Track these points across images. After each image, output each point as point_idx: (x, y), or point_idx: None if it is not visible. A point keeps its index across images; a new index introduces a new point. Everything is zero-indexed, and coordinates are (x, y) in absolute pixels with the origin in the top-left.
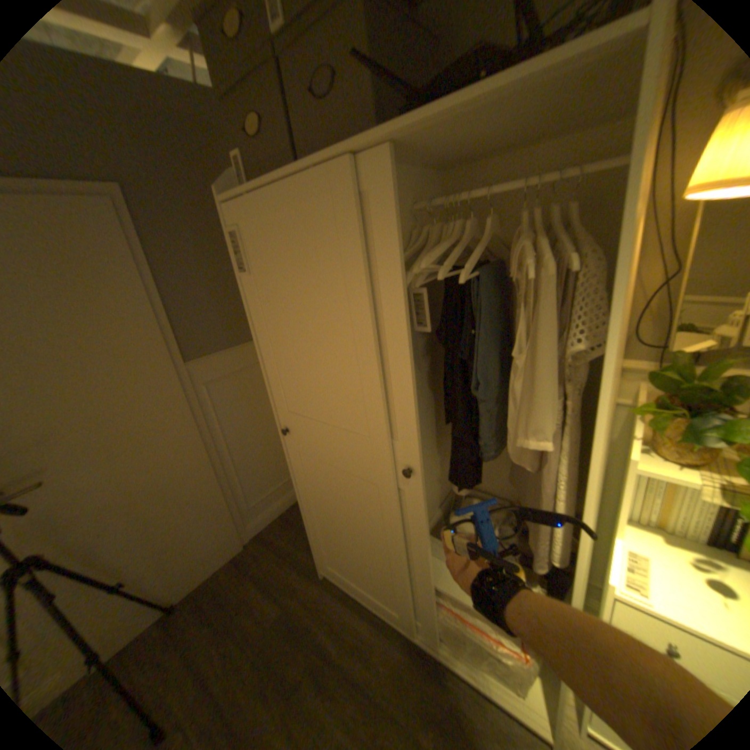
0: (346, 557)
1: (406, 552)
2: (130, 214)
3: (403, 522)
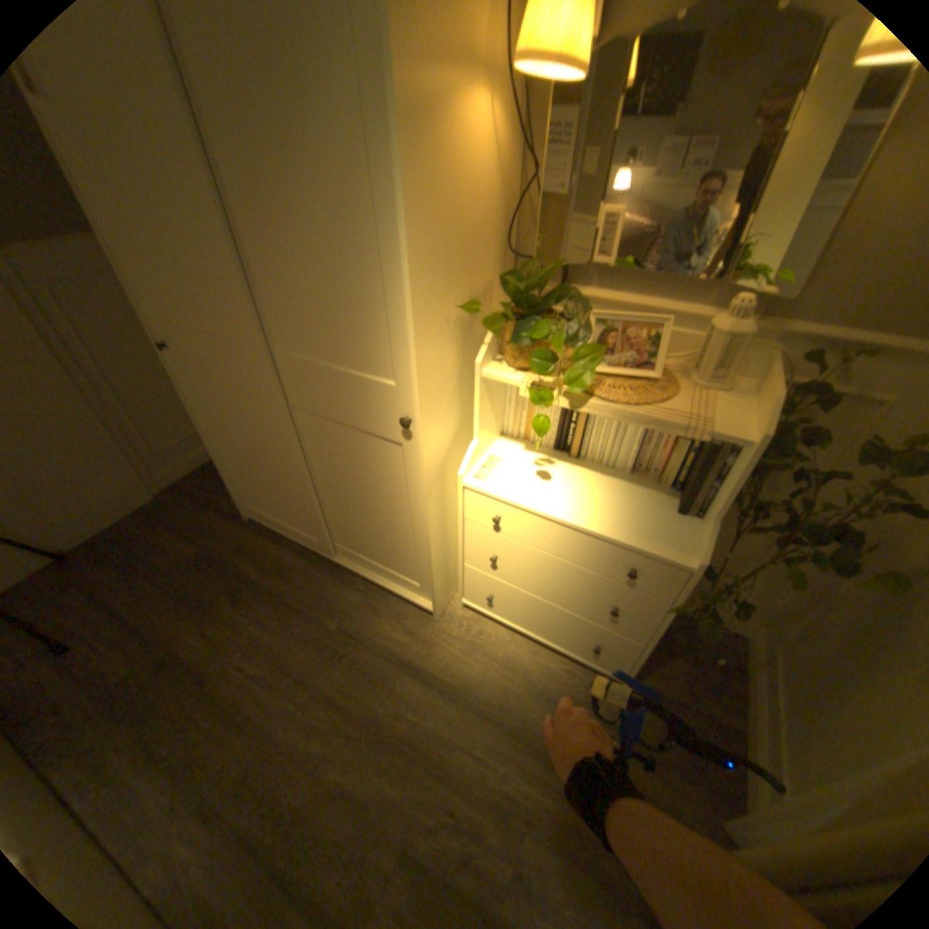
0: (262, 491)
1: (310, 473)
2: None
3: (301, 441)
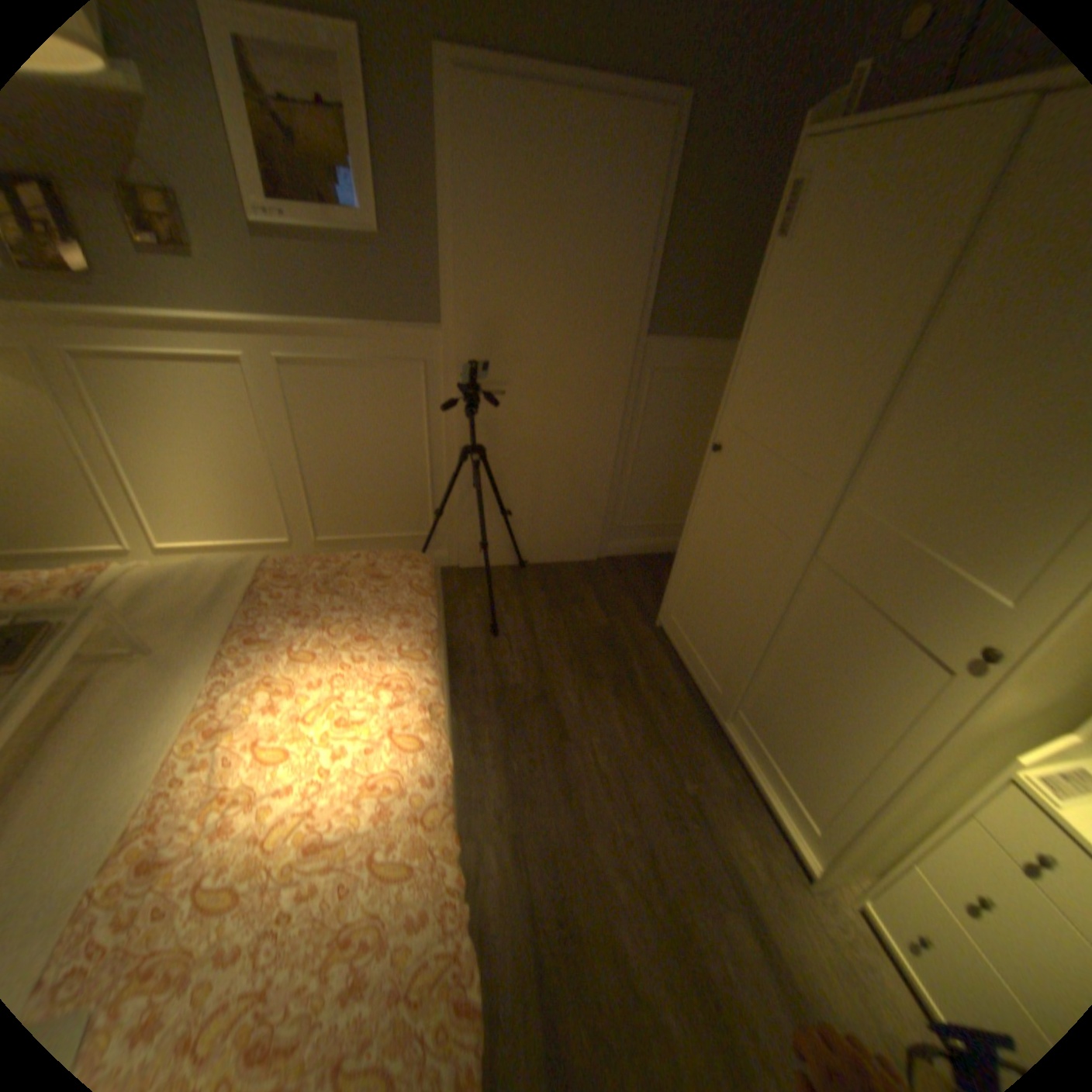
0: (702, 613)
1: (779, 629)
2: (685, 134)
3: (797, 594)
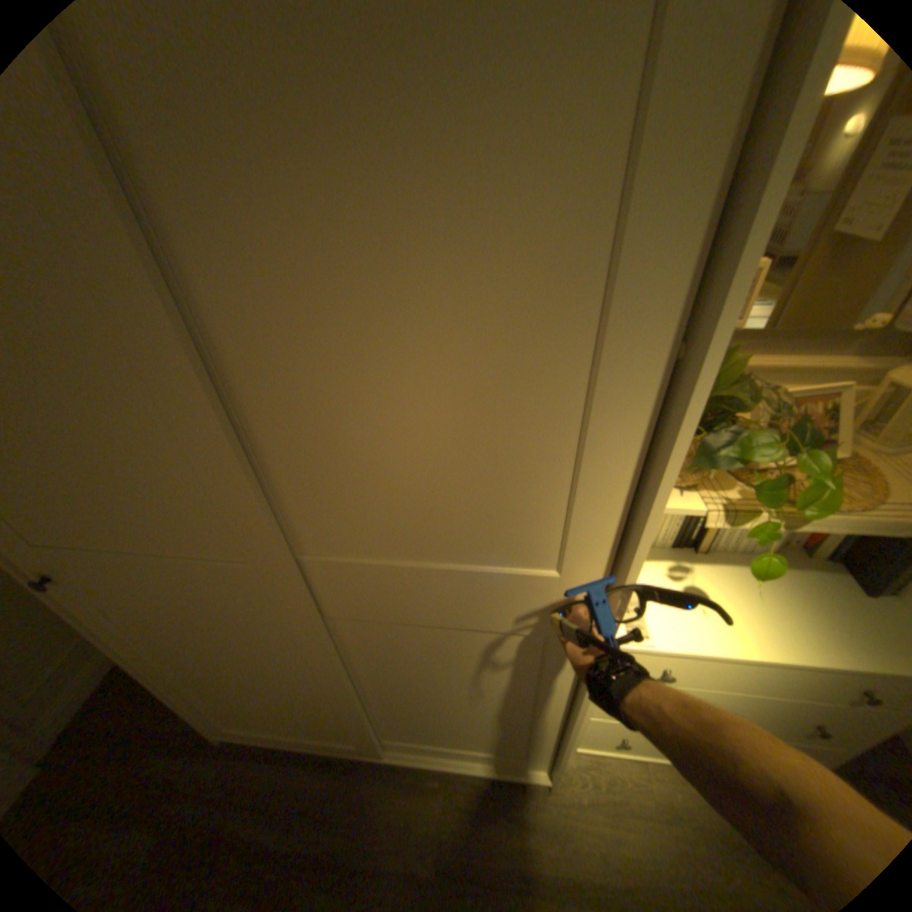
0: (252, 714)
1: (353, 685)
2: None
3: (340, 655)
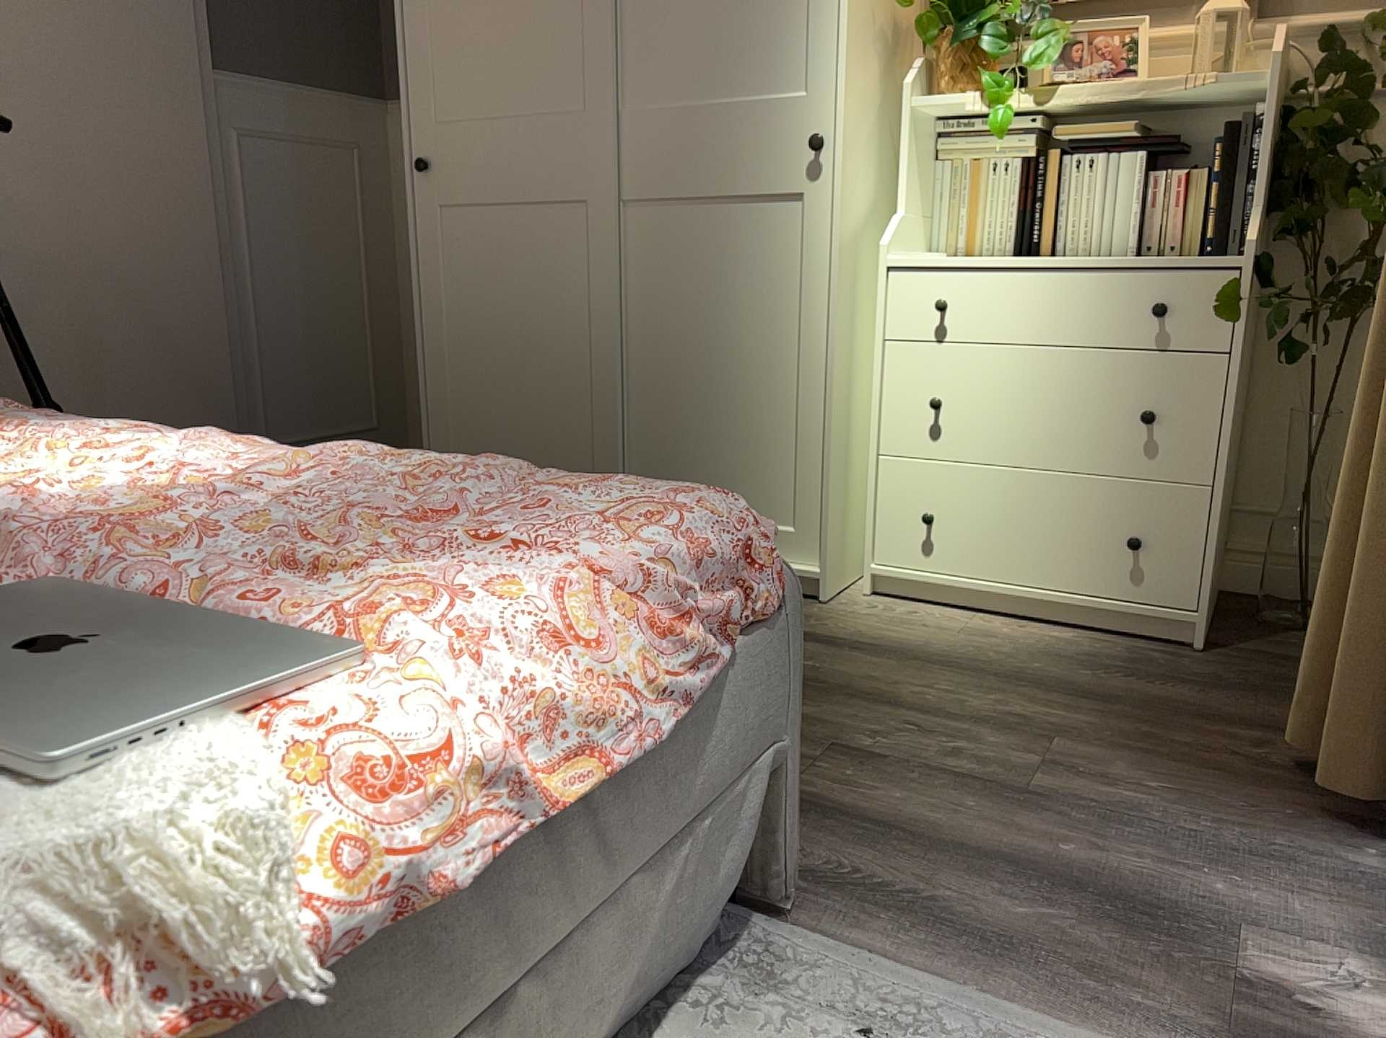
0: (505, 424)
1: (623, 331)
2: None
3: (622, 265)
